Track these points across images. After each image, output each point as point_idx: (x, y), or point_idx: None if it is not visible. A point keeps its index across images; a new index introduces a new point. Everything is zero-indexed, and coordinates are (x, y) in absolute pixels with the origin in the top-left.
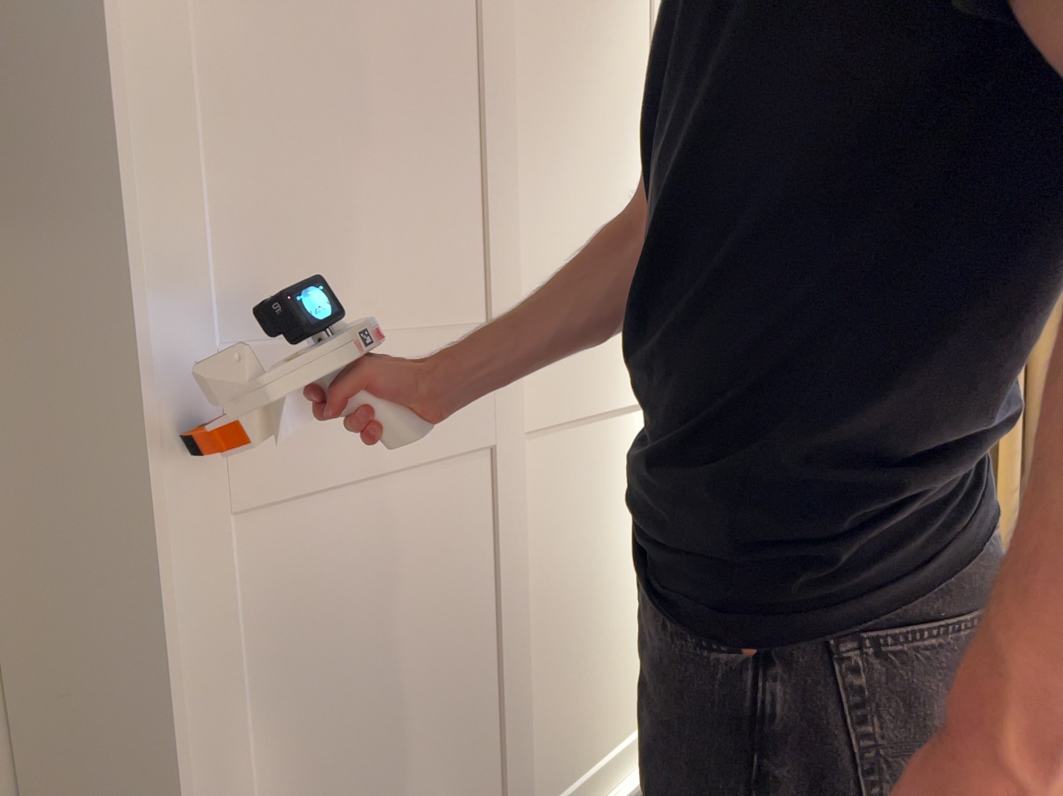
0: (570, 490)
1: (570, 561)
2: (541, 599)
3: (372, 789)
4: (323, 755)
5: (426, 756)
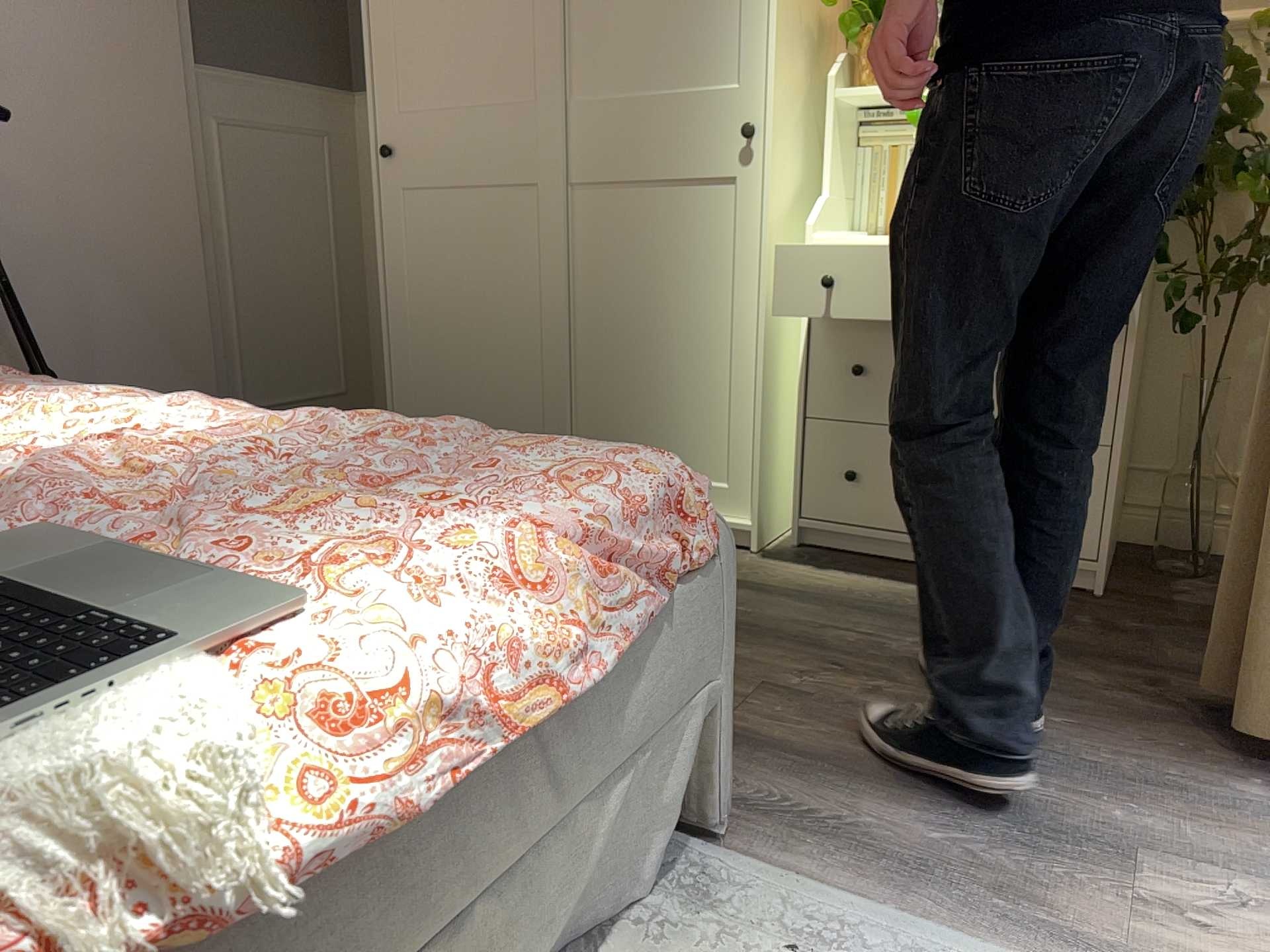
0: (624, 244)
1: (624, 305)
2: (591, 324)
3: (448, 370)
4: (423, 332)
5: (480, 373)
